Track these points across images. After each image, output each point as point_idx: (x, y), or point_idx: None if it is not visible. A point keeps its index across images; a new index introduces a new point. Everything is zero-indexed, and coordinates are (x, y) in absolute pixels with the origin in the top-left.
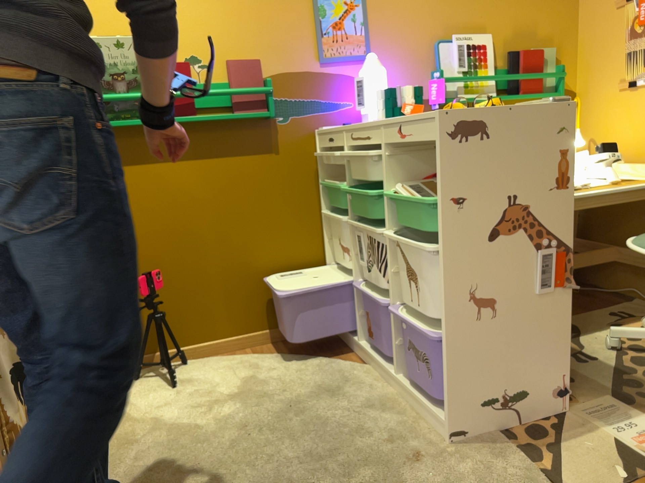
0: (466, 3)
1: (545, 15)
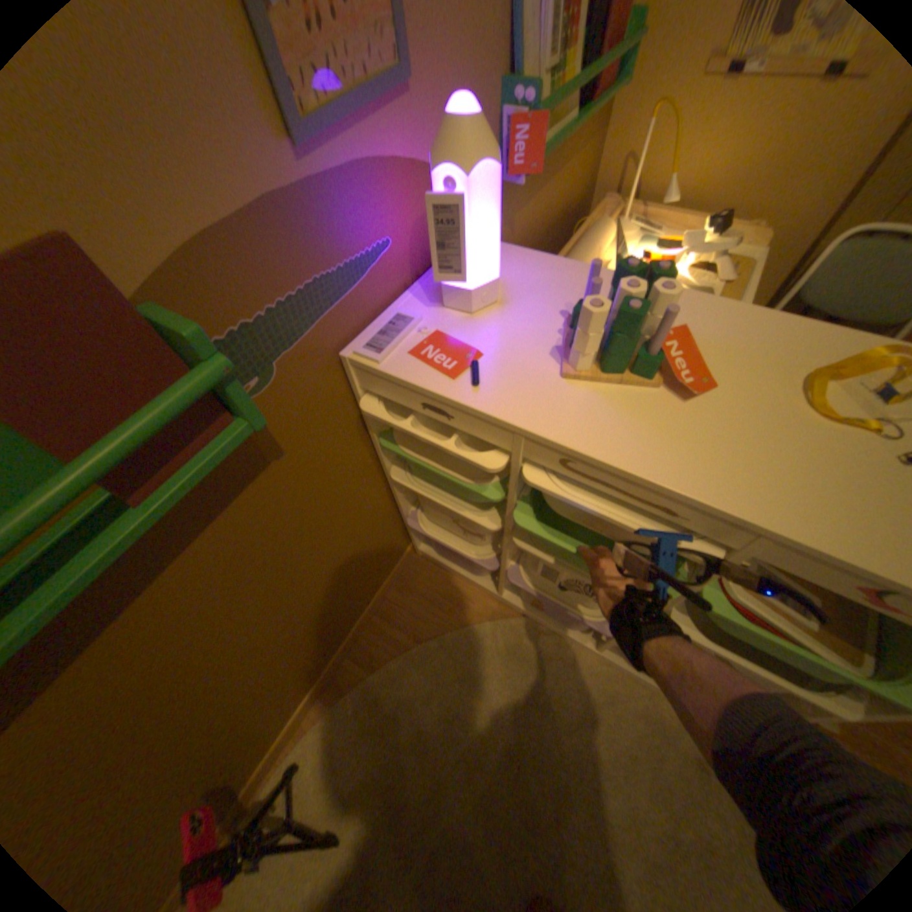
0: None
1: None
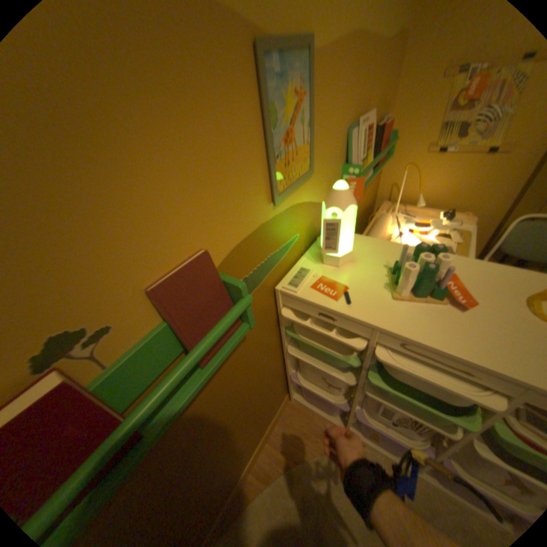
0: (368, 69)
1: (393, 76)
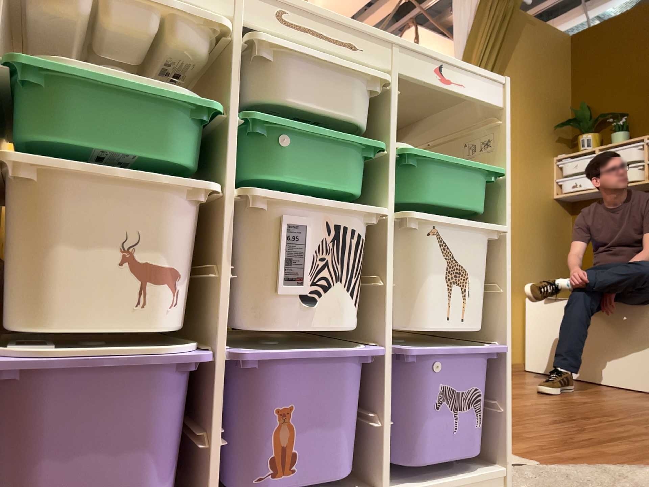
0: None
1: None
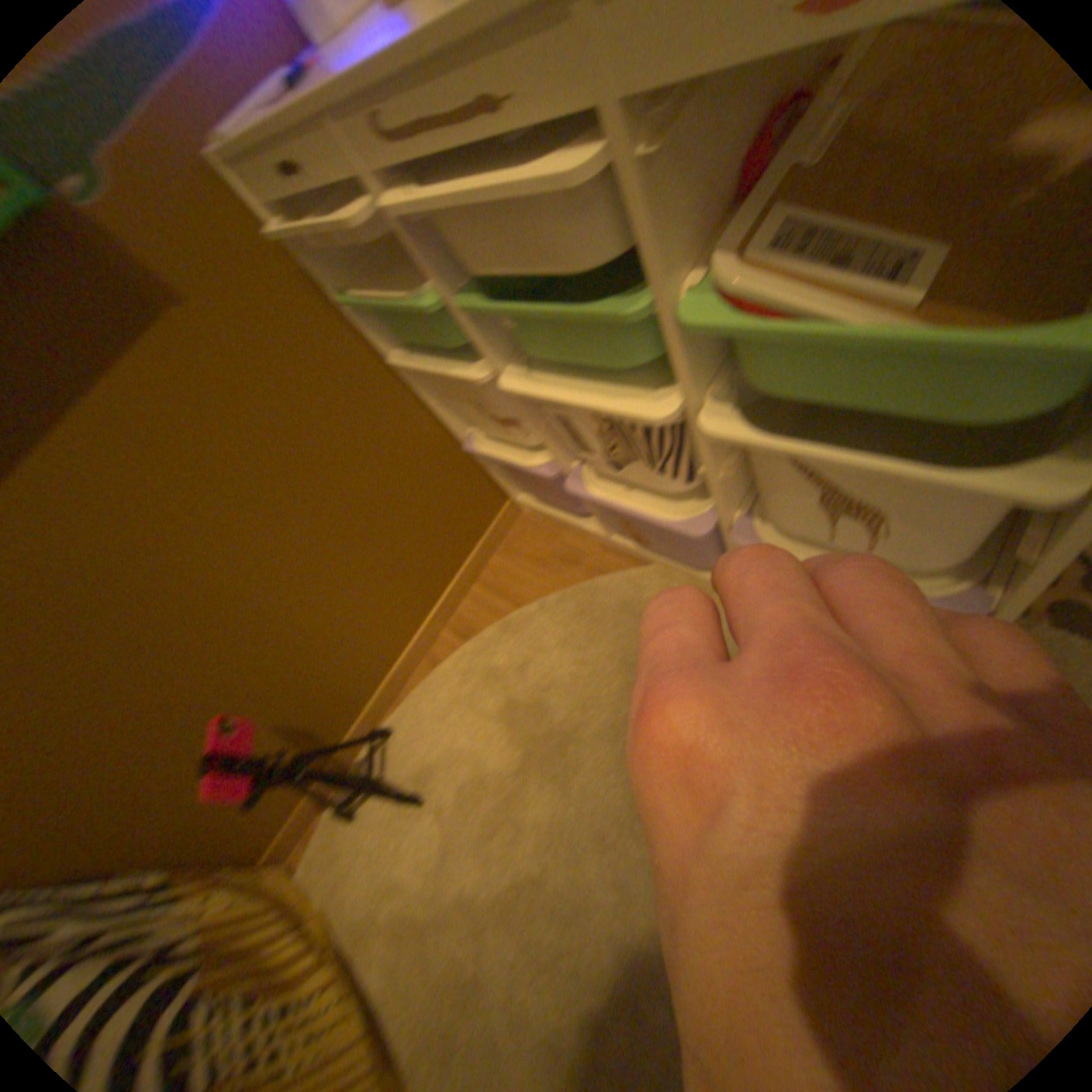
0: None
1: None
